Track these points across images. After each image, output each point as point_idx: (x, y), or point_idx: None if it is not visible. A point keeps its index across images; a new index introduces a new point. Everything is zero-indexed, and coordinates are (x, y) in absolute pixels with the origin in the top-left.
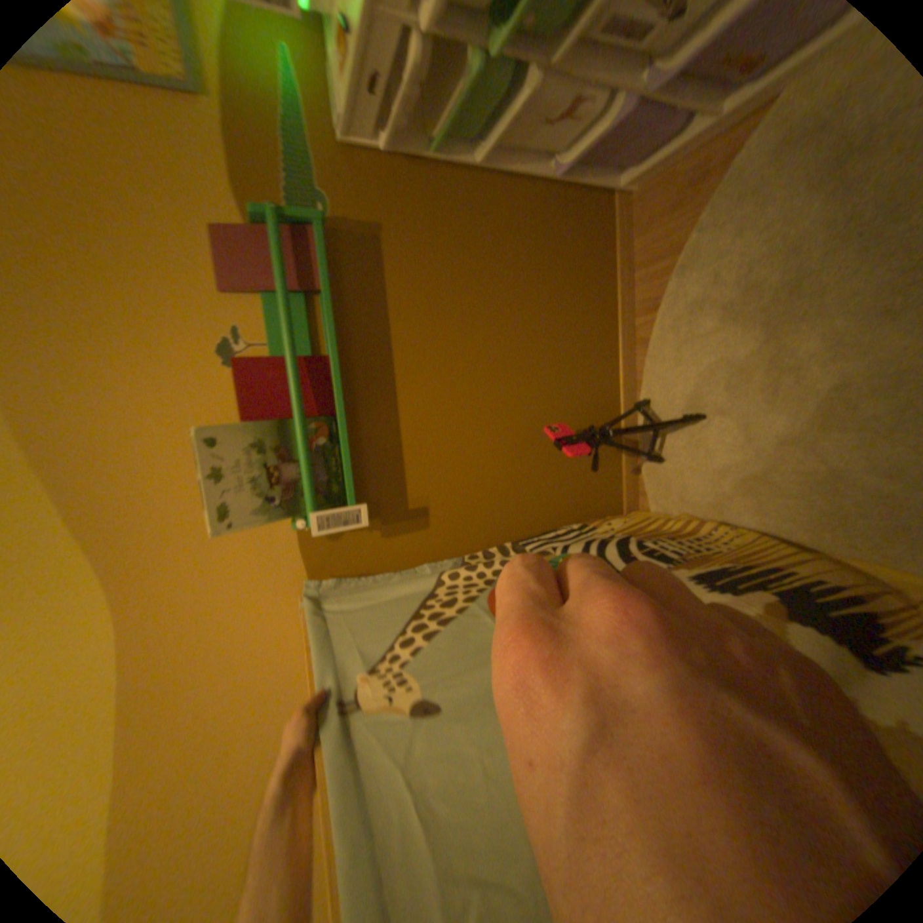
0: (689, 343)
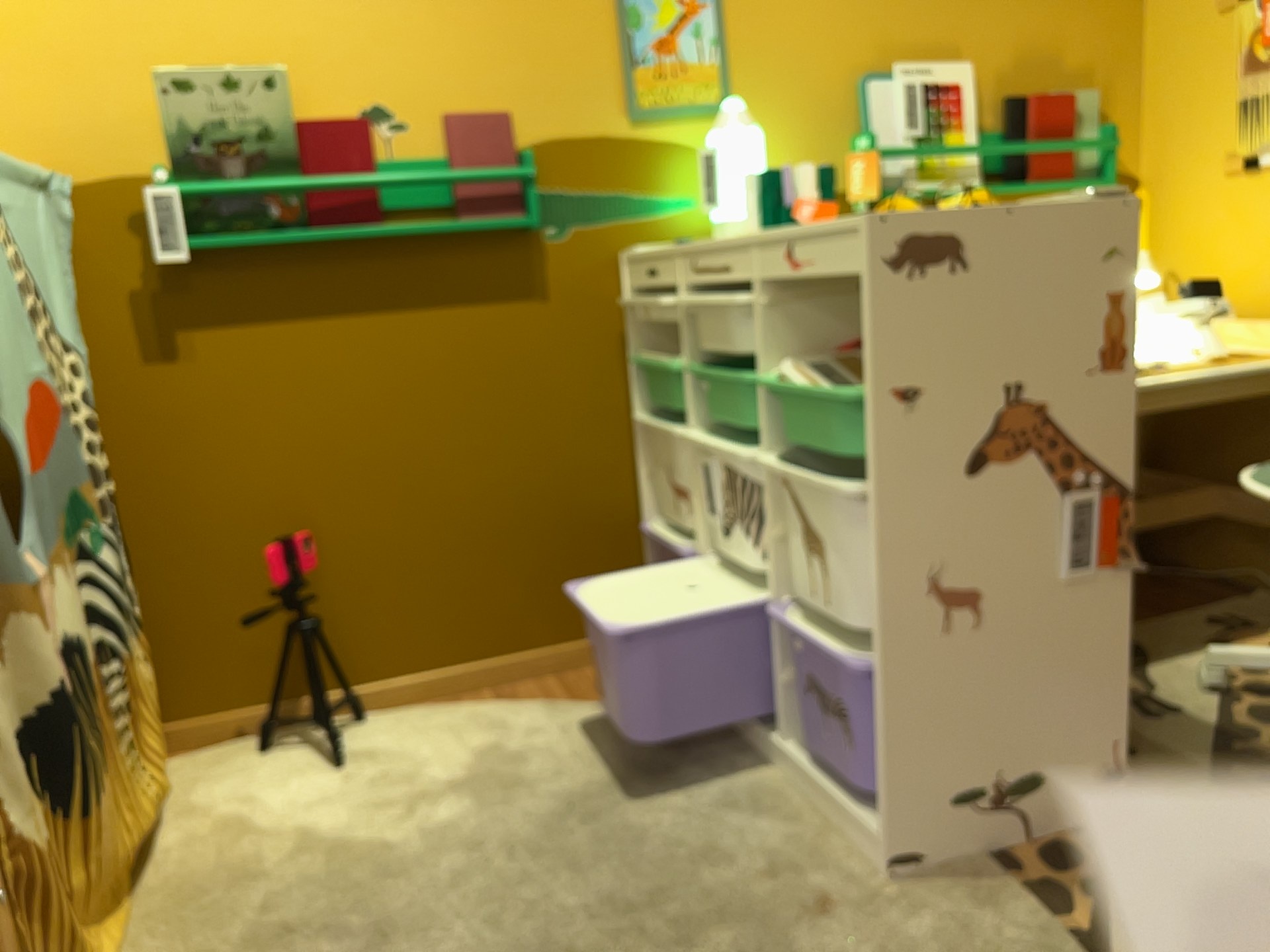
0: (447, 730)
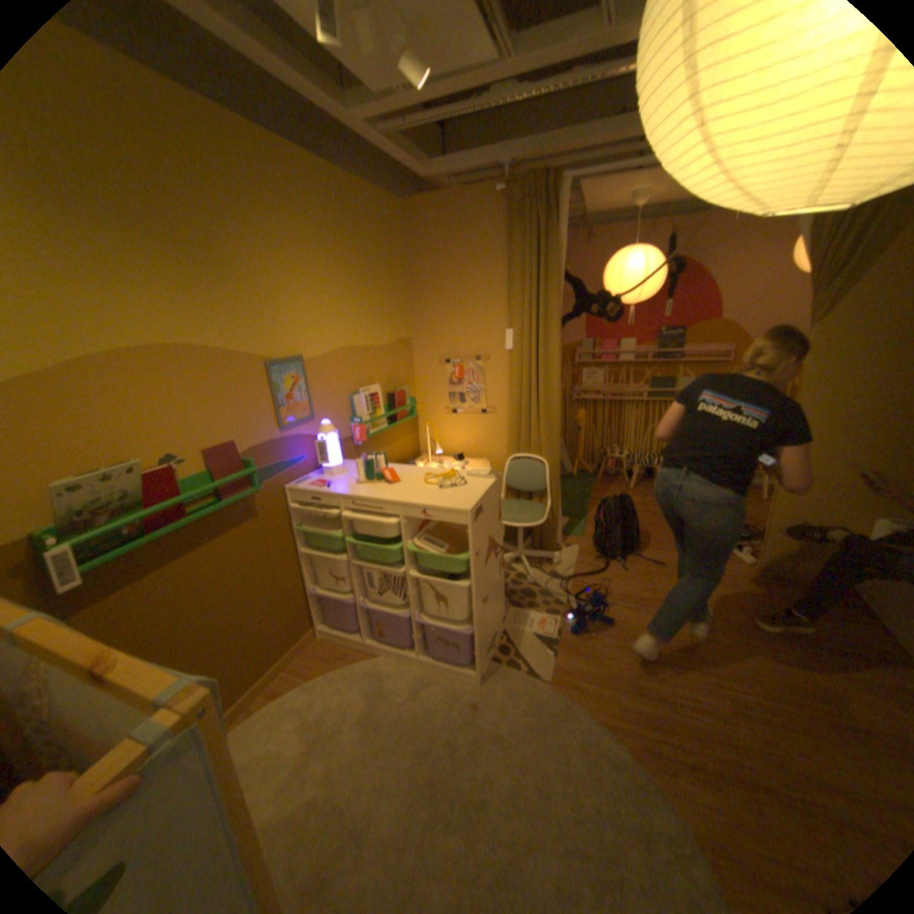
0: (269, 731)
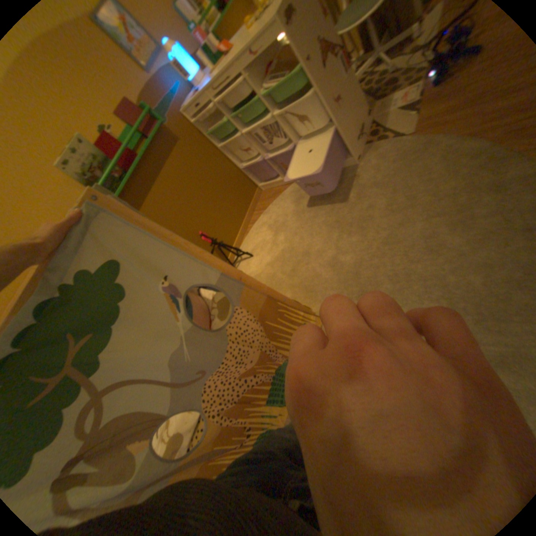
0: (258, 233)
